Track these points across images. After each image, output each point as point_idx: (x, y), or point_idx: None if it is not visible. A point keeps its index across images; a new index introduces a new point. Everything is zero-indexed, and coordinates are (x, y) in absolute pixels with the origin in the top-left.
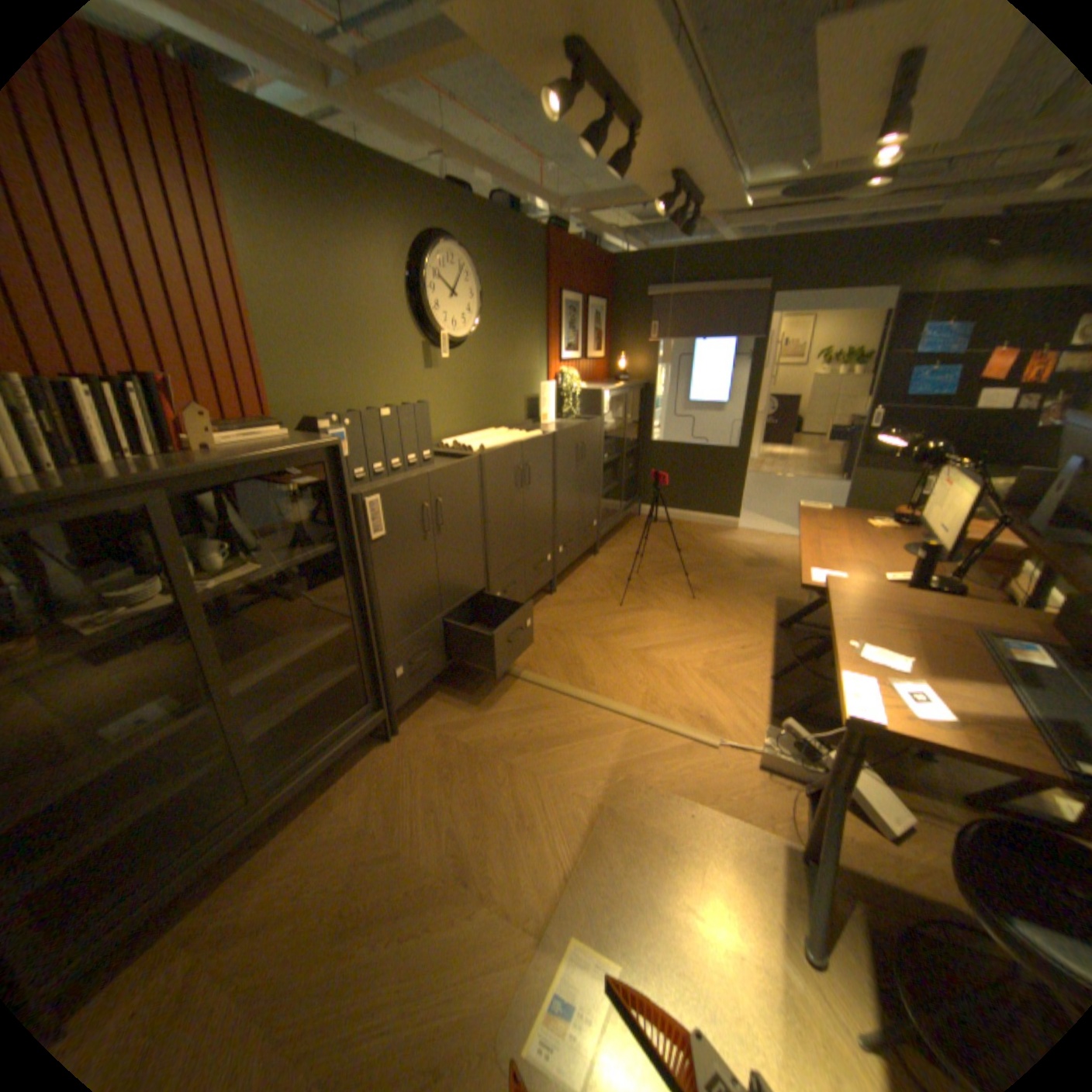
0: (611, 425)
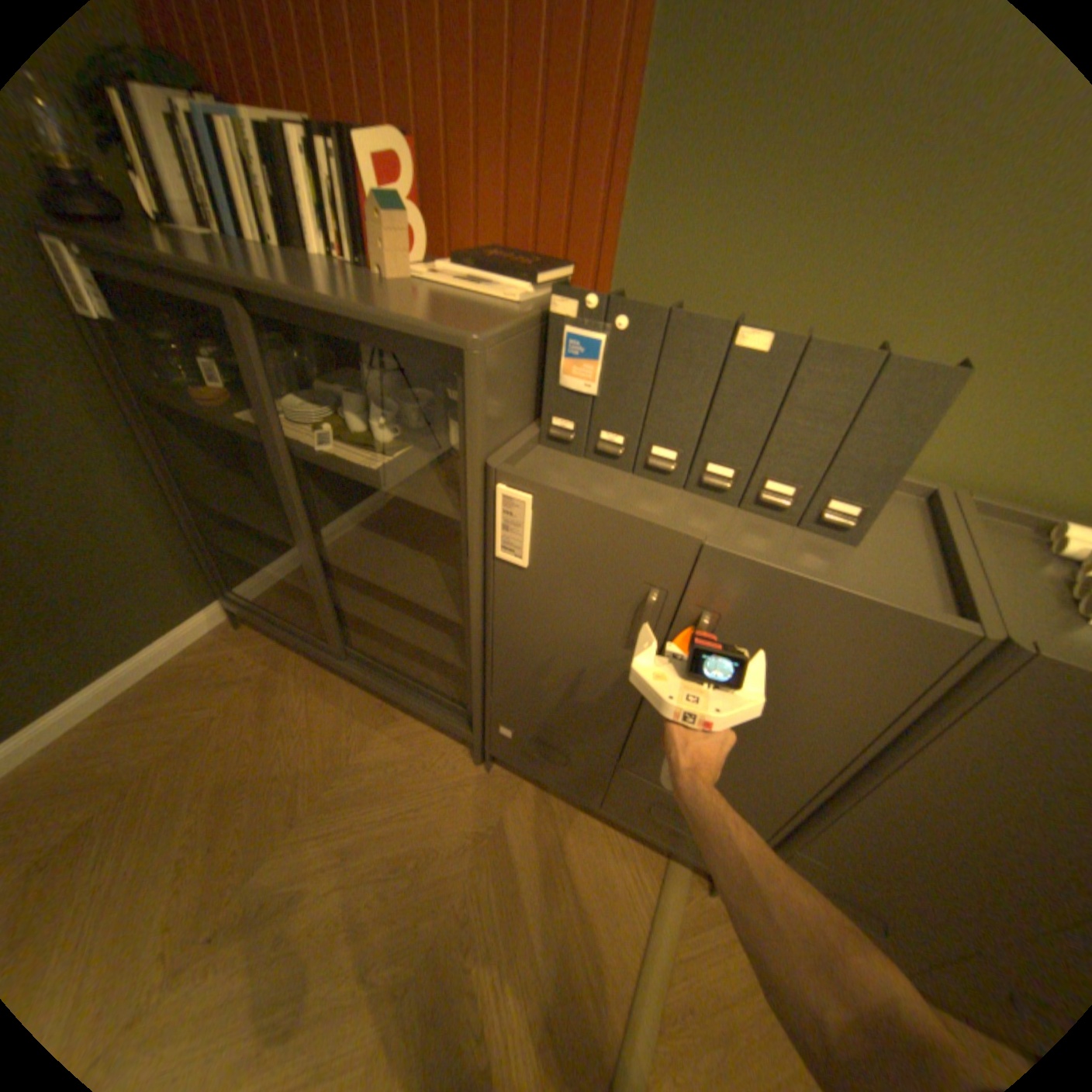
0: None
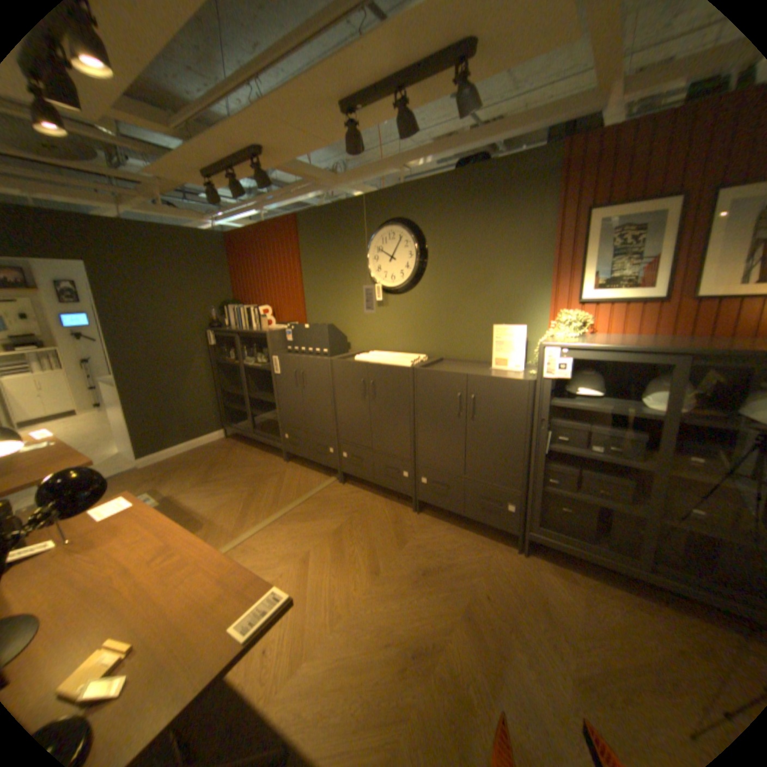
0: (654, 413)
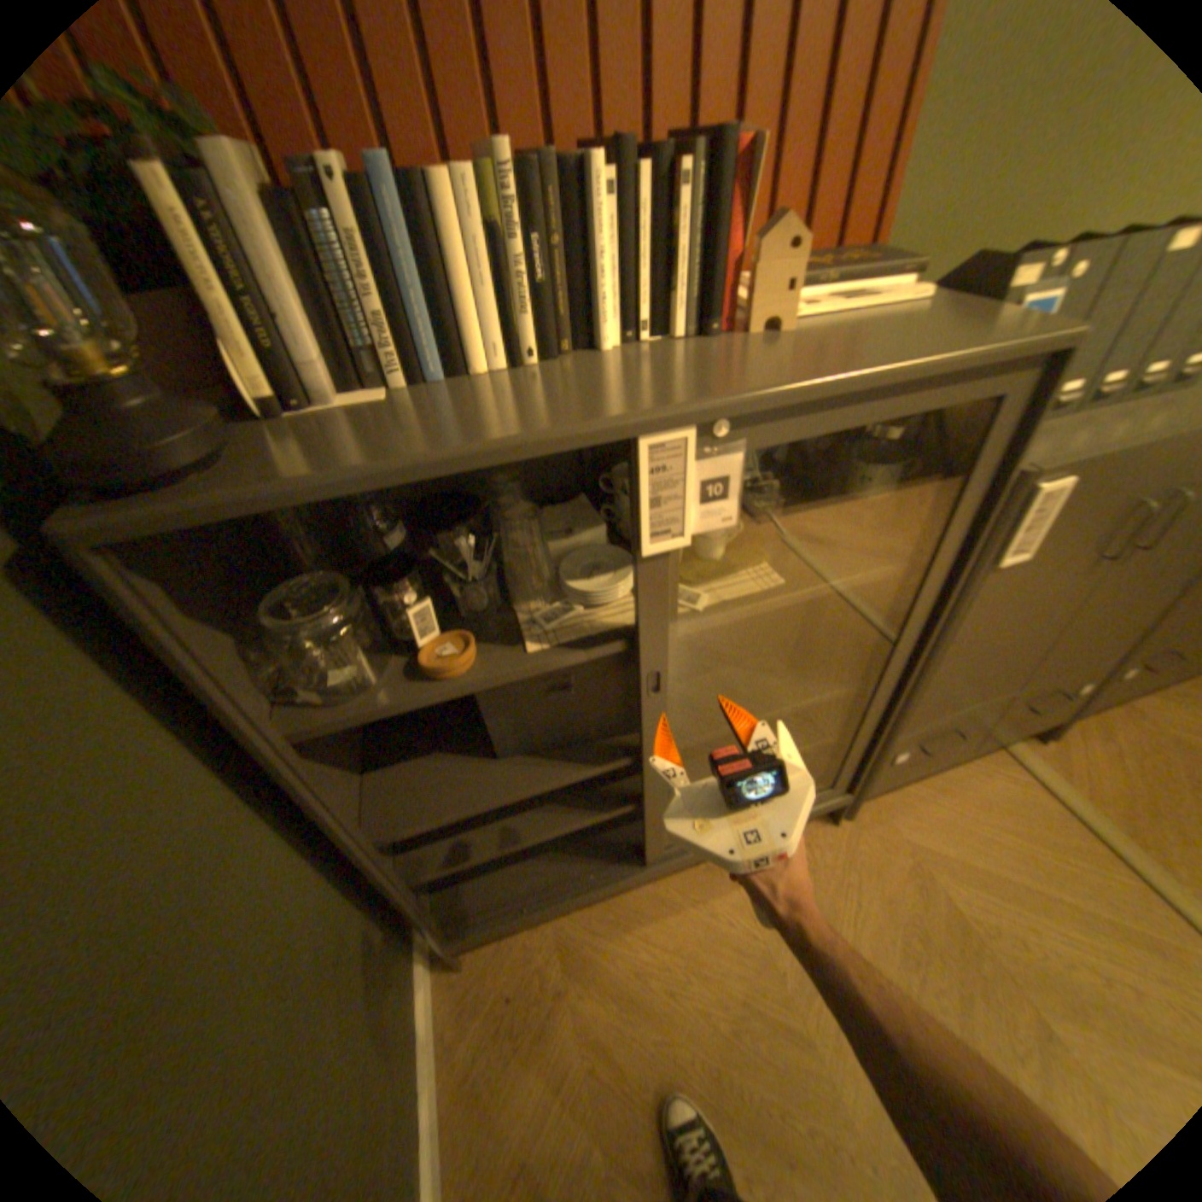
0: None
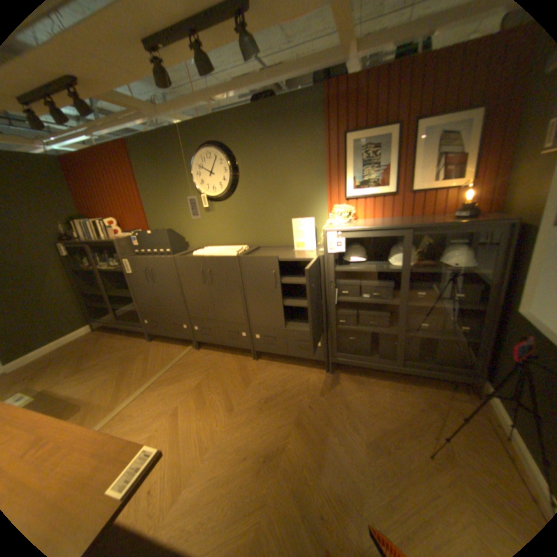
0: (396, 268)
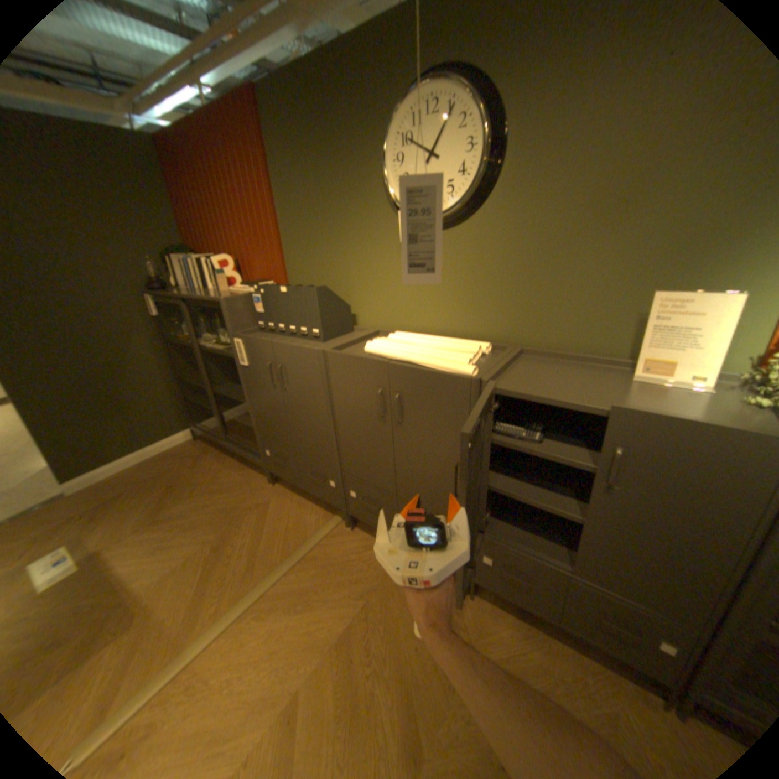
0: None
